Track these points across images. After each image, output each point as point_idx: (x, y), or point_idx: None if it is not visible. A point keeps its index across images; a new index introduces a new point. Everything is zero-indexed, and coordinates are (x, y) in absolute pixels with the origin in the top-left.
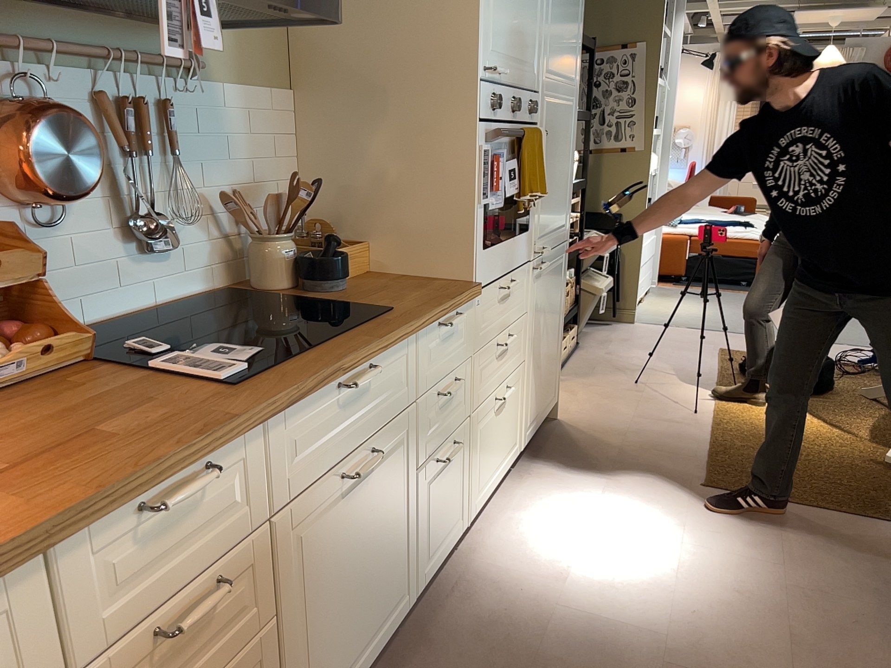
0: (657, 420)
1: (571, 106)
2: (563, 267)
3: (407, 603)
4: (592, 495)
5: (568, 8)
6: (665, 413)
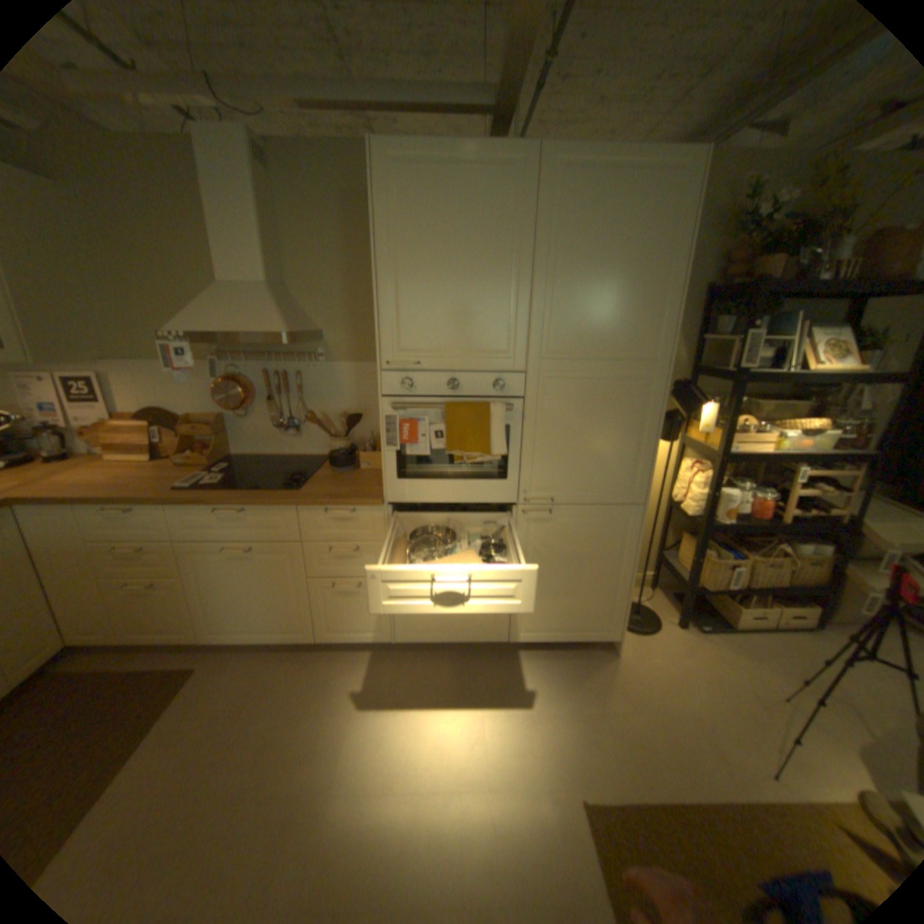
0: (705, 740)
1: (639, 378)
2: (627, 528)
3: (302, 639)
4: (502, 710)
5: (614, 286)
6: (734, 746)
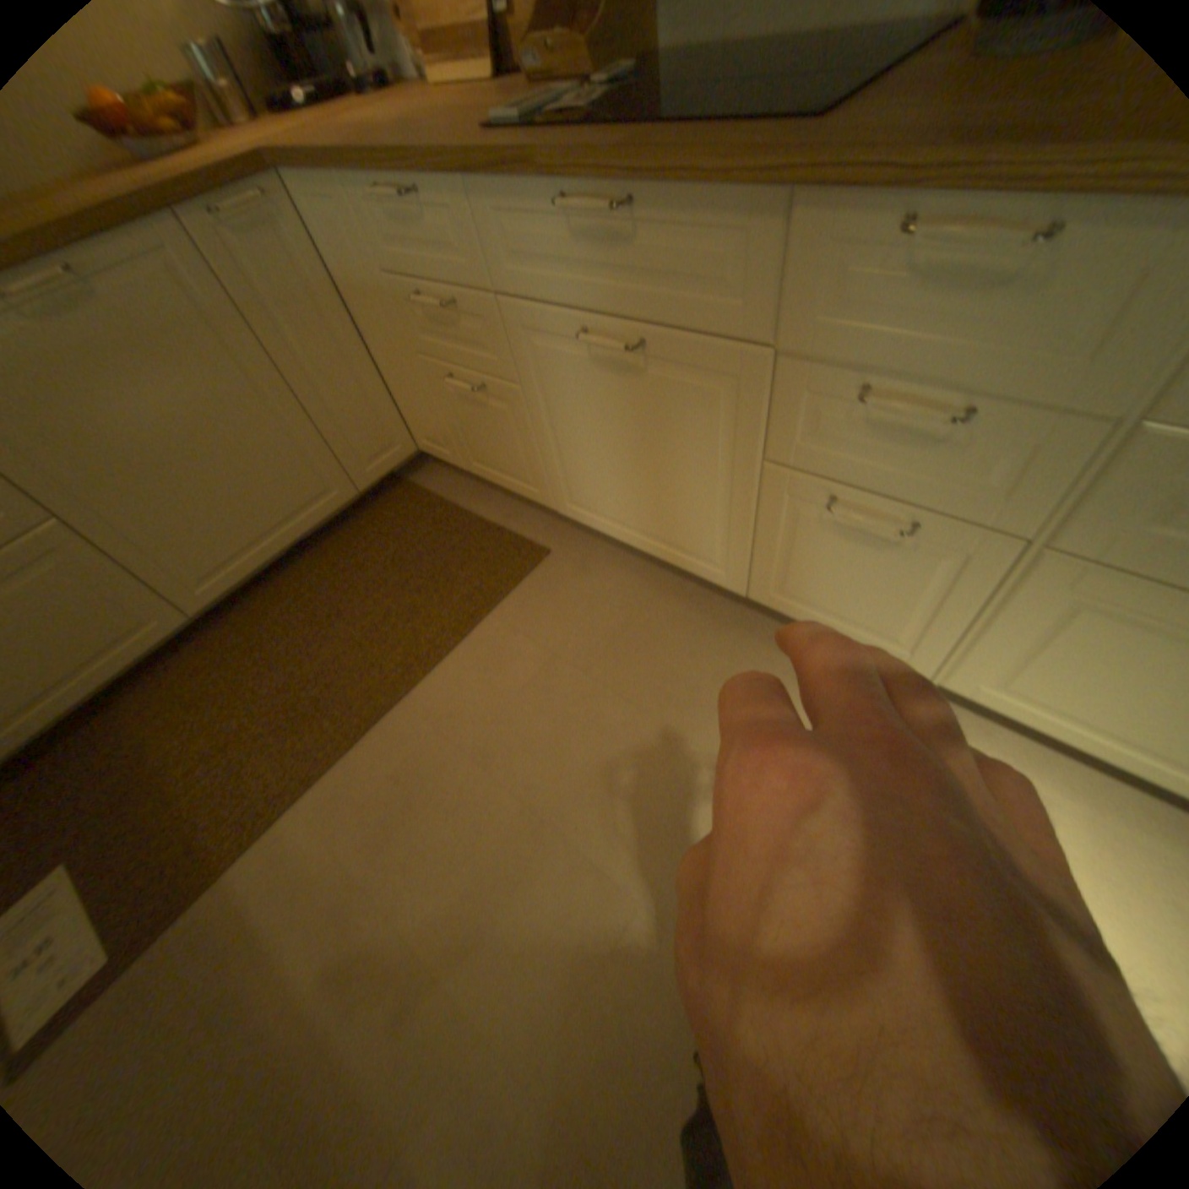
0: None
1: None
2: None
3: (724, 582)
4: None
5: None
6: None
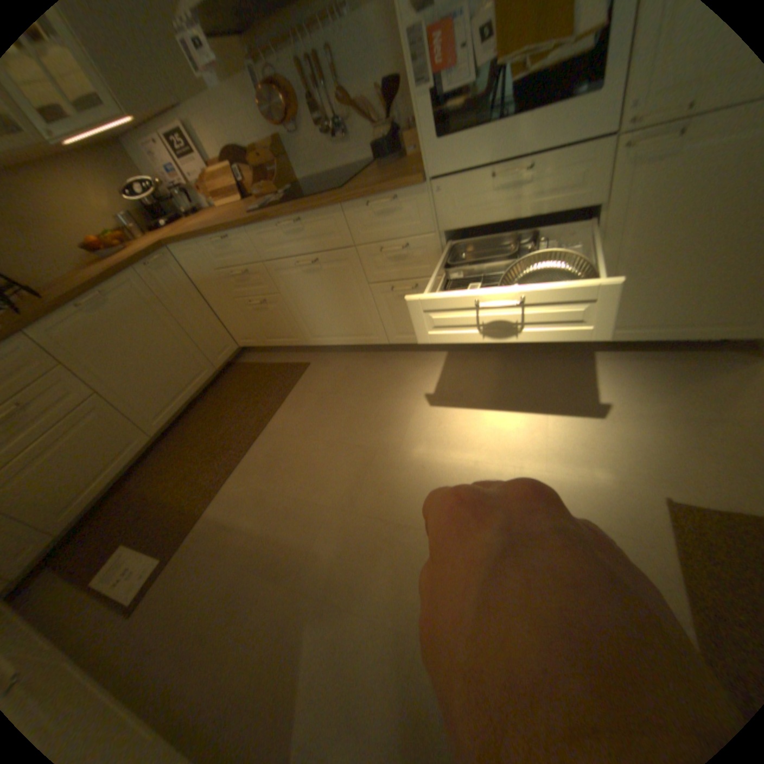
0: None
1: None
2: None
3: (379, 340)
4: (574, 405)
5: None
6: None
